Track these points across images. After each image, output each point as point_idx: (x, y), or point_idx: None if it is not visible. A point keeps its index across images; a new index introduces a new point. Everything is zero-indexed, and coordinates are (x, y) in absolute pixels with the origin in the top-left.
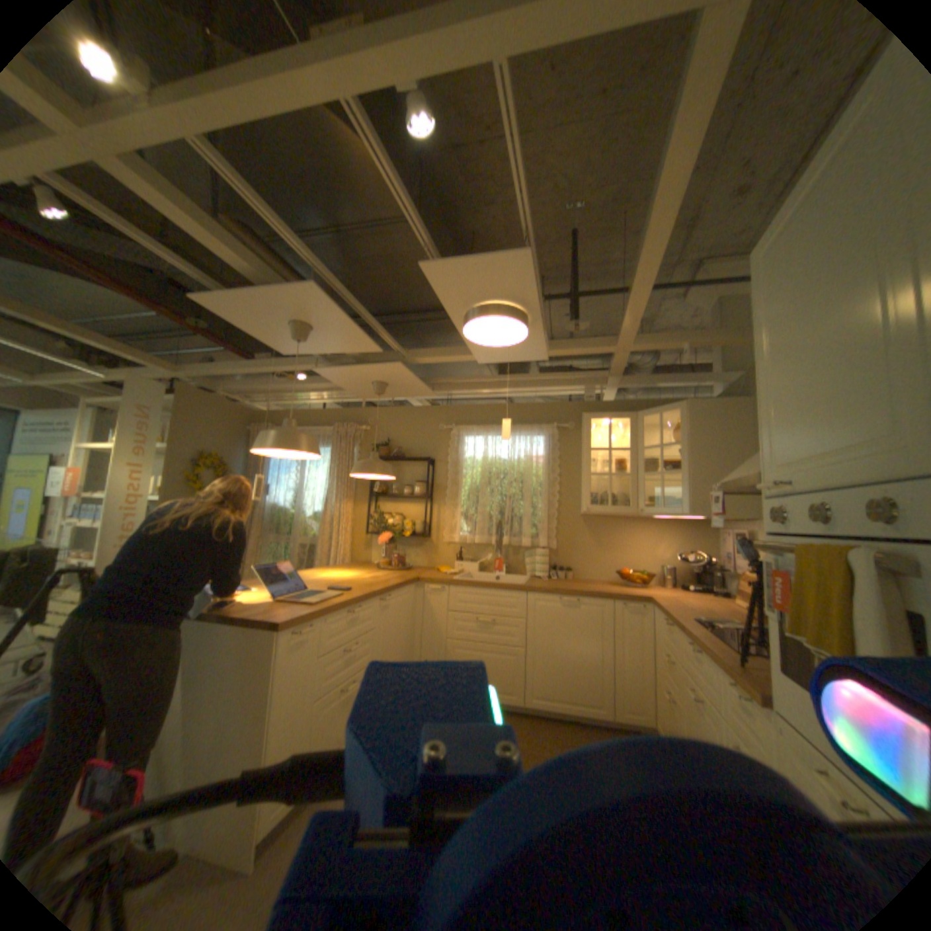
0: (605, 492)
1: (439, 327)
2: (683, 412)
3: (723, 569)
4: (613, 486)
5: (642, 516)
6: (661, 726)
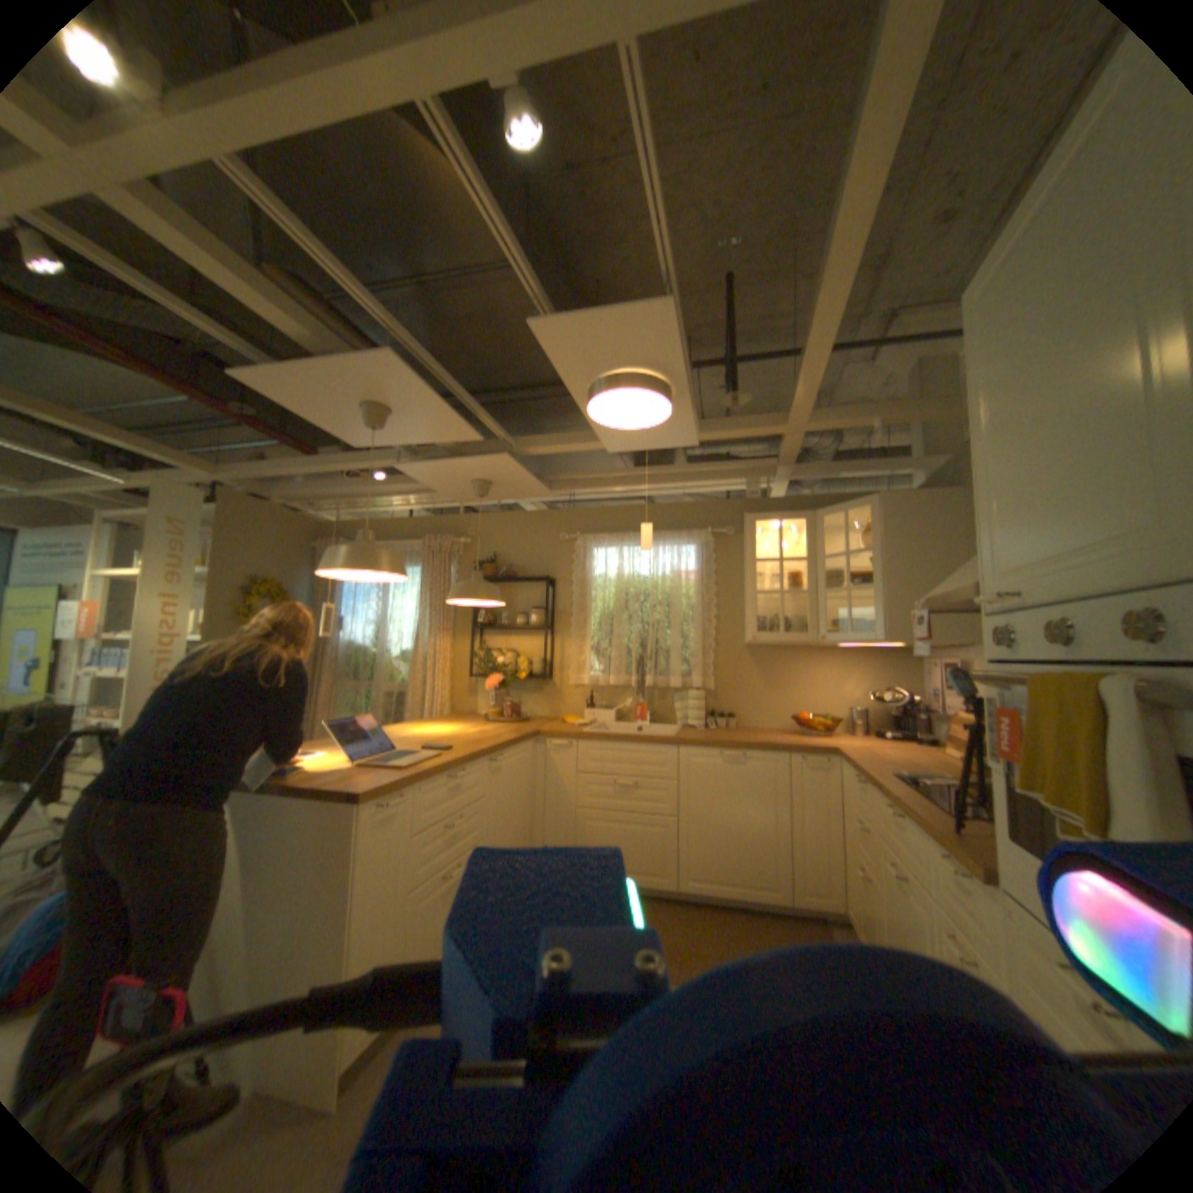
0: (775, 615)
1: (556, 406)
2: (874, 509)
3: (929, 709)
4: (785, 607)
5: (823, 645)
6: (852, 911)
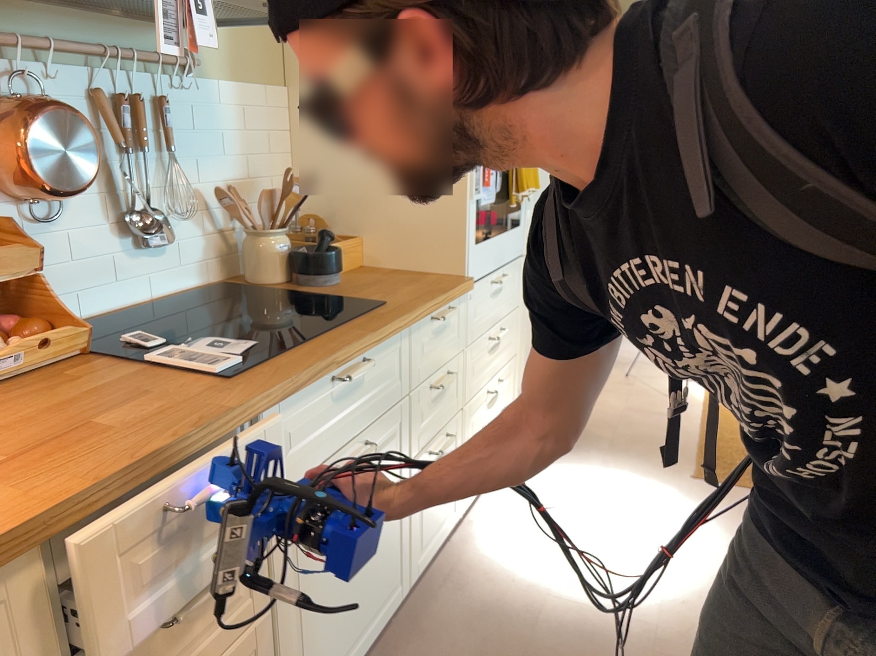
0: None
1: None
2: None
3: None
4: None
5: None
6: None
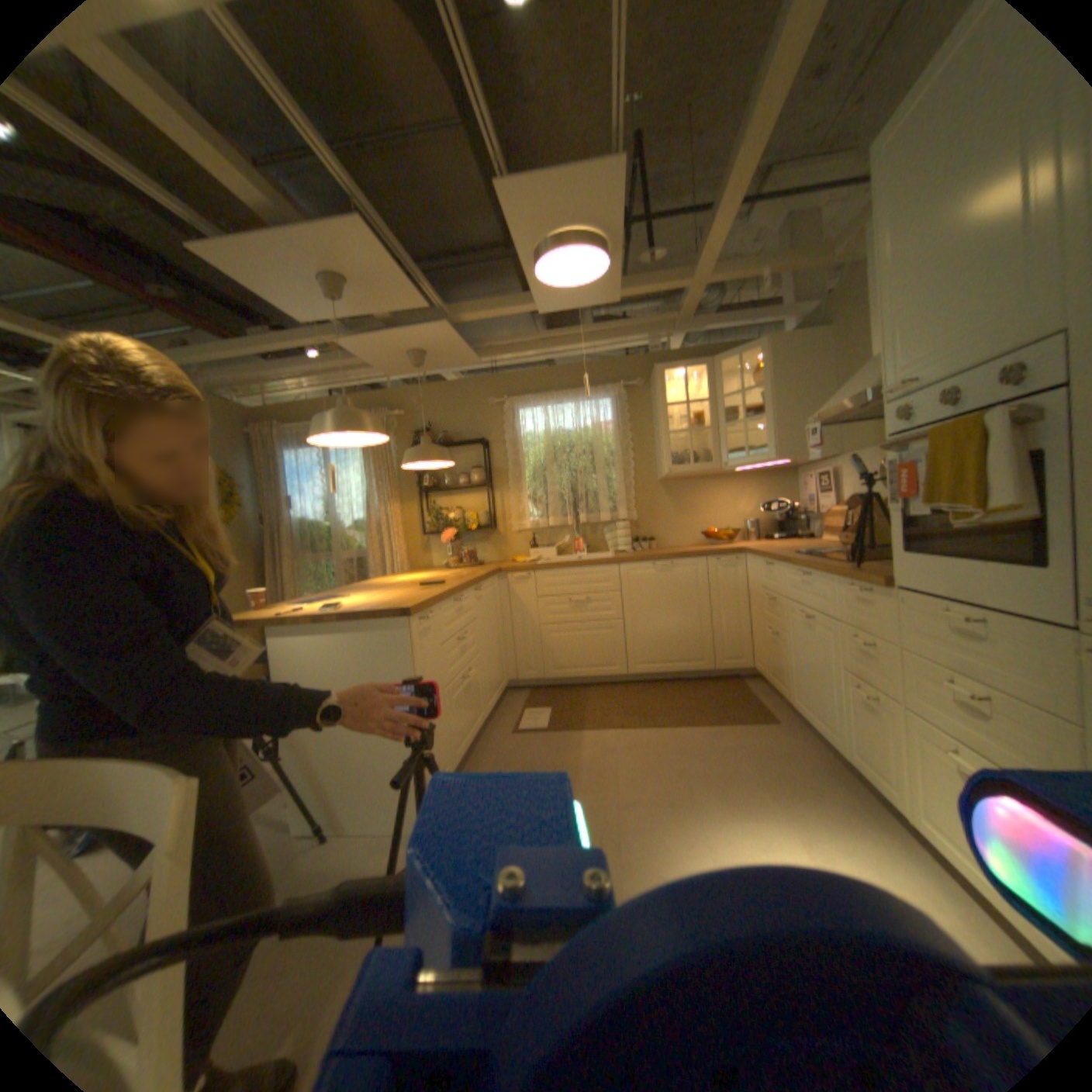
0: (680, 452)
1: (477, 273)
2: (760, 351)
3: (803, 512)
4: (688, 444)
5: (721, 472)
6: (759, 662)
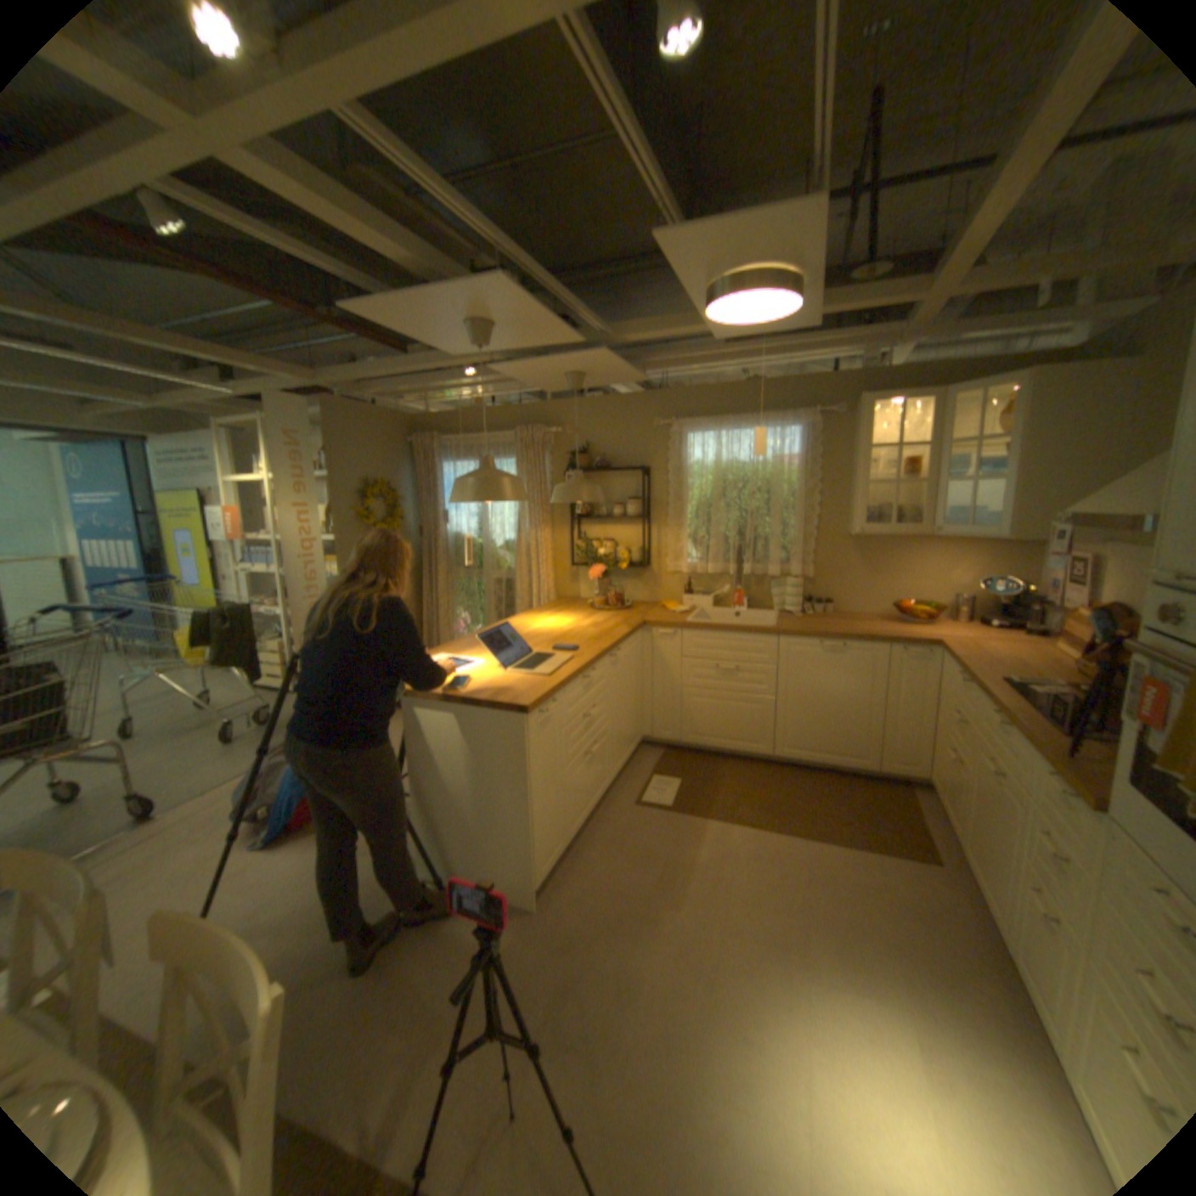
0: (885, 500)
1: (651, 277)
2: (1021, 382)
3: (1045, 597)
4: (897, 491)
5: (936, 531)
6: (939, 780)
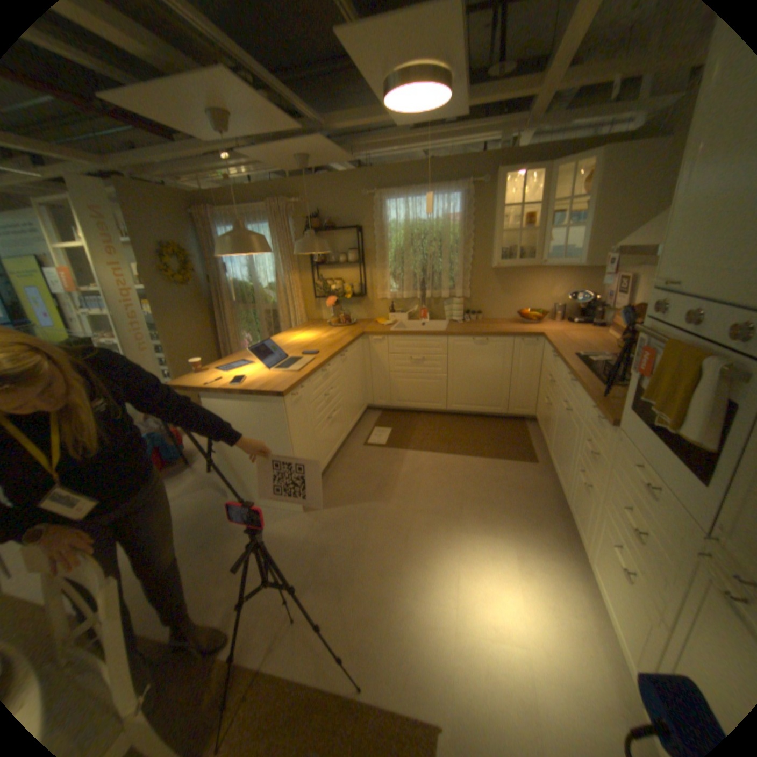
0: (513, 243)
1: (350, 75)
2: (598, 157)
3: (604, 303)
4: (521, 237)
5: (543, 263)
6: (539, 415)
